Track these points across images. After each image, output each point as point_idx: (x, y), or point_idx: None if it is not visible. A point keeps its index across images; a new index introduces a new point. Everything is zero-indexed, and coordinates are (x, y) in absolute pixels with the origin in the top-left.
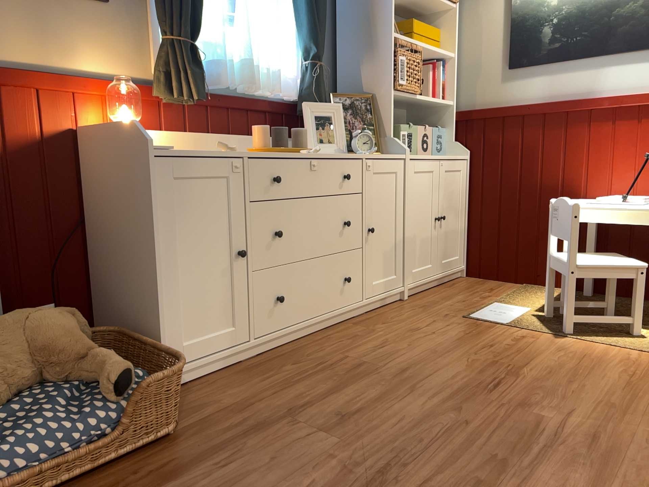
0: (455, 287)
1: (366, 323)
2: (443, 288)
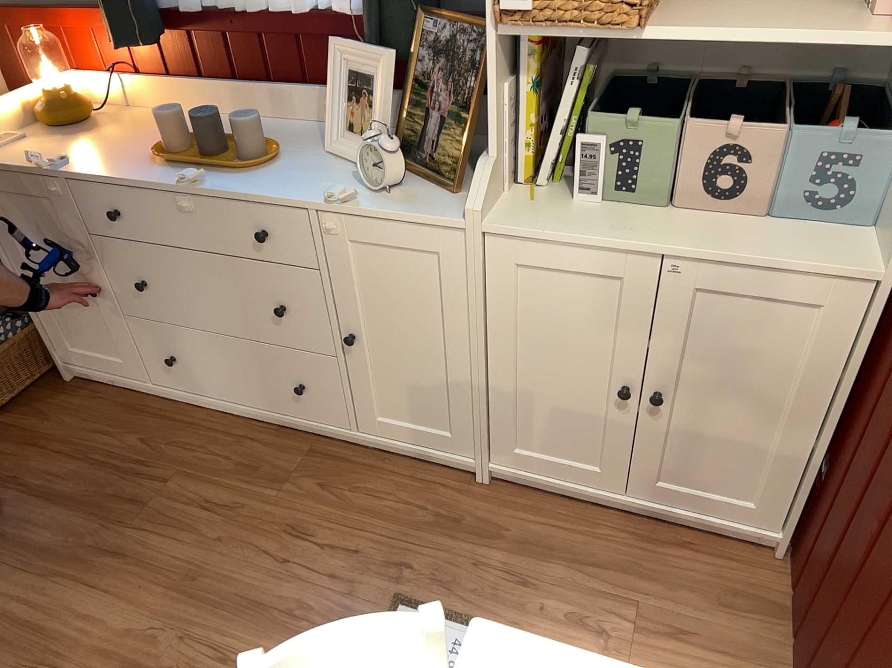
0: (643, 547)
1: (324, 460)
2: (624, 525)
